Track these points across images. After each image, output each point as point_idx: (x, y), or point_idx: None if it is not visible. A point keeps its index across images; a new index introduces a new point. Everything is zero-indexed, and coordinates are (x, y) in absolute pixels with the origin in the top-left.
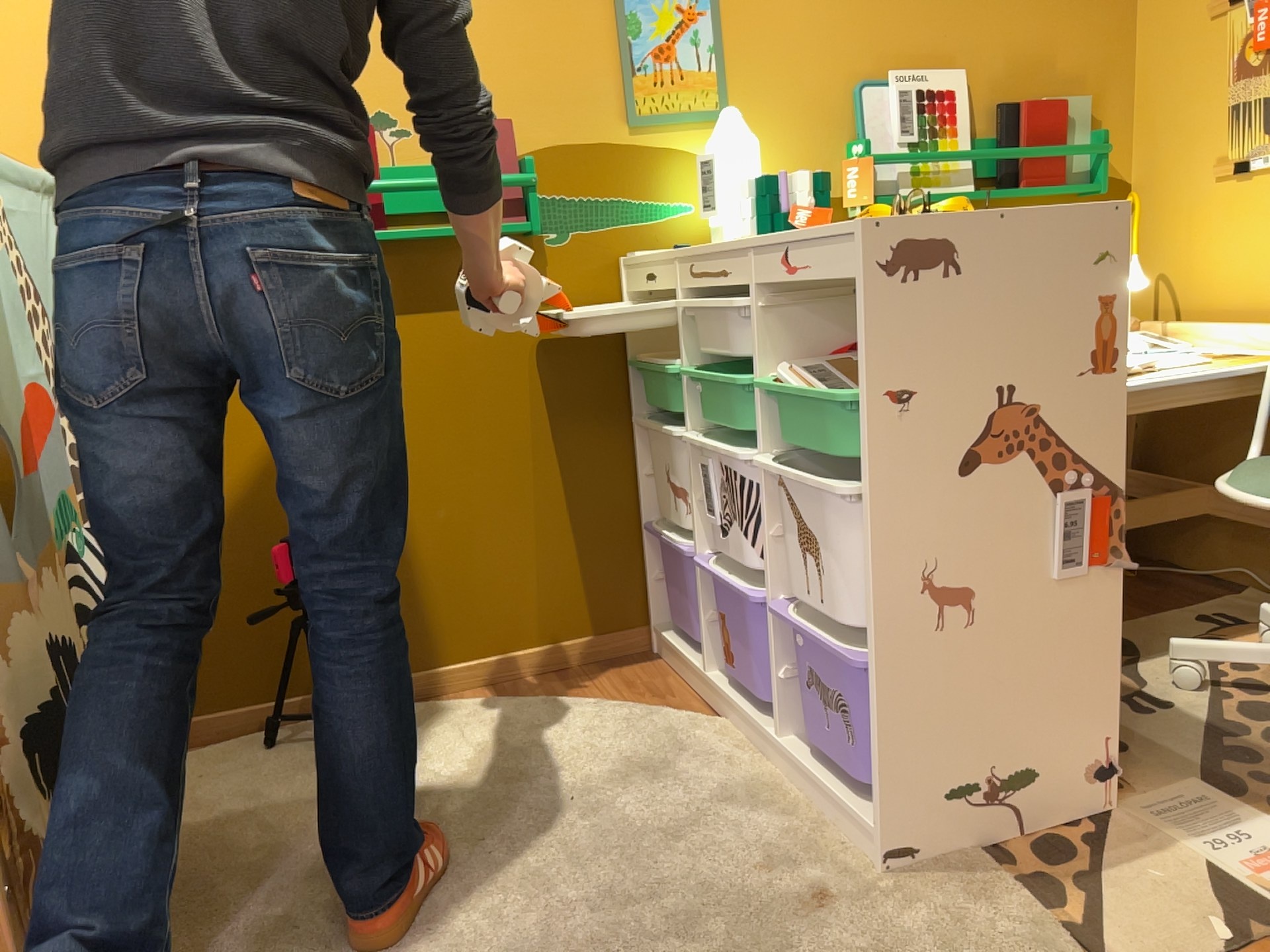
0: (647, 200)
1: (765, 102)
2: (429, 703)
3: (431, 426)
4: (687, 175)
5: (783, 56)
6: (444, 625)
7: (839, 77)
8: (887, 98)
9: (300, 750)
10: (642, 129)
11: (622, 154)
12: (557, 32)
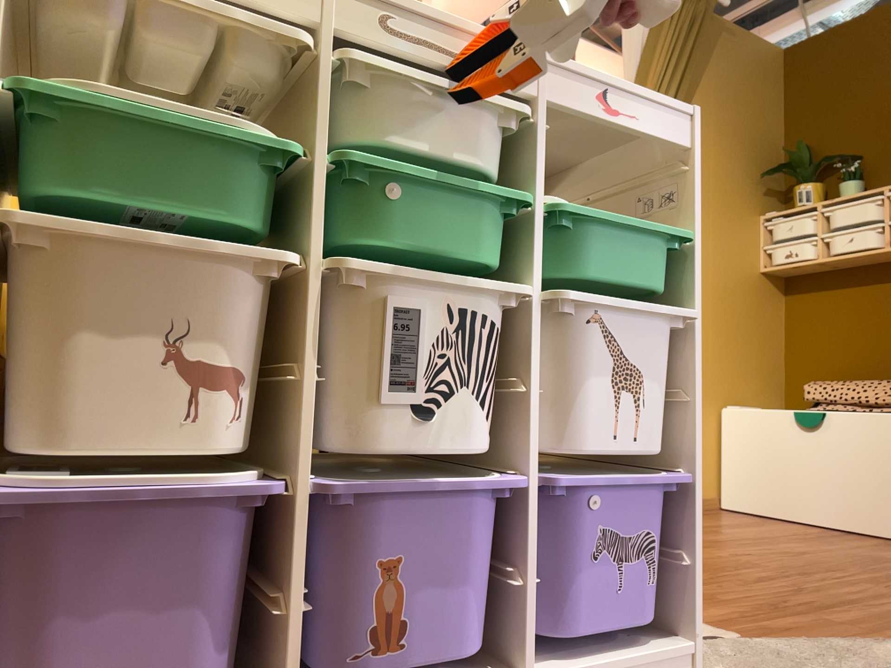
0: None
1: None
2: None
3: None
4: None
5: None
6: None
7: None
8: None
9: None
10: None
11: None
12: None
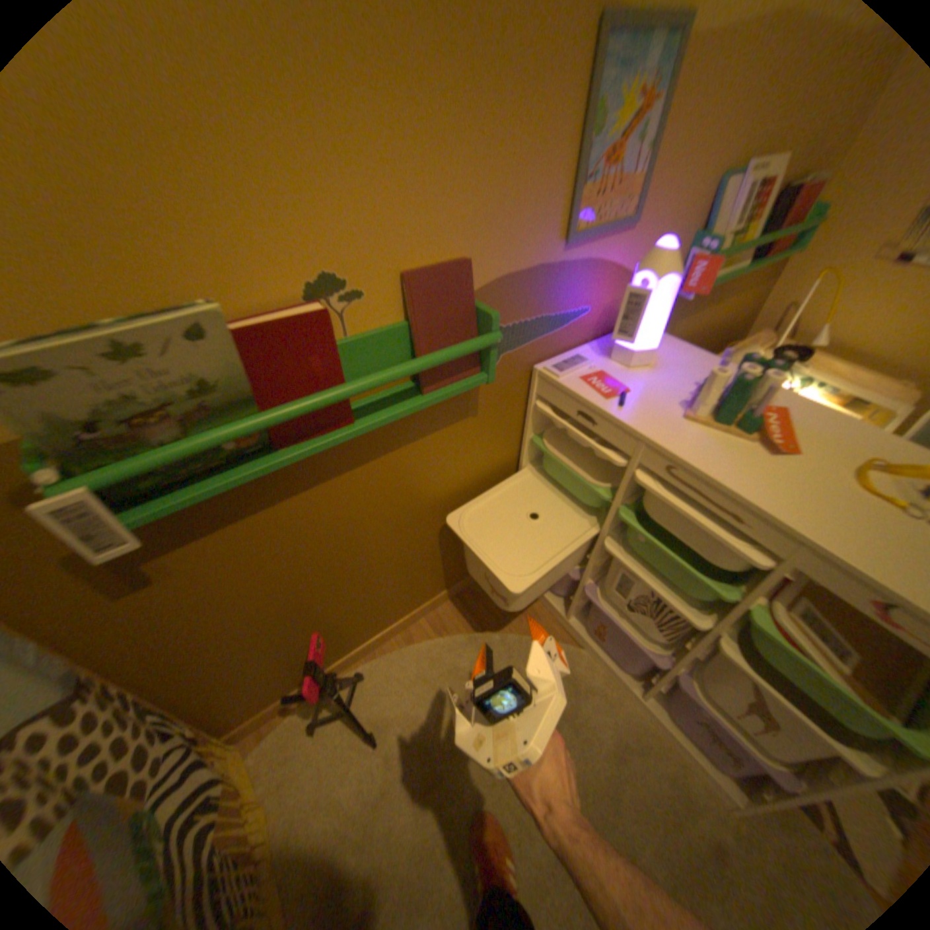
0: (562, 310)
1: (667, 197)
2: (396, 651)
3: (388, 525)
4: (595, 280)
5: (697, 142)
6: (397, 607)
7: (720, 163)
8: (741, 184)
9: (337, 733)
10: (576, 242)
11: (554, 271)
12: (528, 124)
